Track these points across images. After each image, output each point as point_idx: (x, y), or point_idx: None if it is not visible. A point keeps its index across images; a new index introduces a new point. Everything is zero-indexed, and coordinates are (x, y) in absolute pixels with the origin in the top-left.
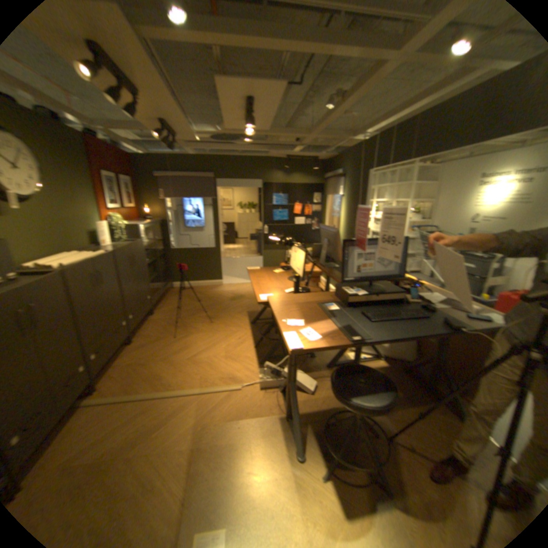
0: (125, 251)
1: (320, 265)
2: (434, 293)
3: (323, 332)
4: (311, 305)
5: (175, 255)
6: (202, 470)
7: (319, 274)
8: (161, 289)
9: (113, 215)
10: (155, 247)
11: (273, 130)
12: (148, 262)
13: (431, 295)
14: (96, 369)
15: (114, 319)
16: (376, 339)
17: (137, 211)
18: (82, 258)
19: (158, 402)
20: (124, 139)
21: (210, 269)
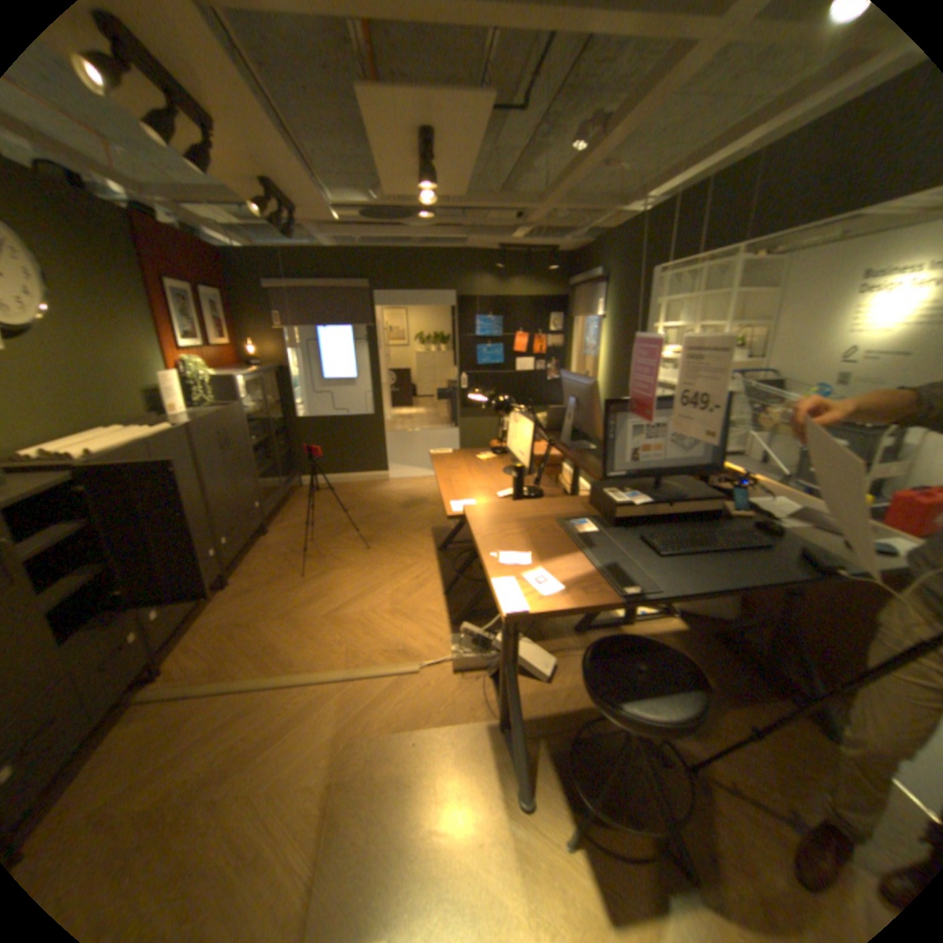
0: (213, 424)
1: (564, 446)
2: (779, 498)
3: (569, 577)
4: (546, 523)
5: (308, 430)
6: (349, 826)
7: (561, 463)
8: (283, 490)
9: (194, 360)
10: (270, 415)
11: (477, 197)
12: (259, 442)
13: (774, 502)
14: (166, 635)
15: (197, 545)
16: (671, 591)
17: (239, 353)
18: (135, 438)
19: (273, 696)
20: (211, 222)
21: (369, 452)
